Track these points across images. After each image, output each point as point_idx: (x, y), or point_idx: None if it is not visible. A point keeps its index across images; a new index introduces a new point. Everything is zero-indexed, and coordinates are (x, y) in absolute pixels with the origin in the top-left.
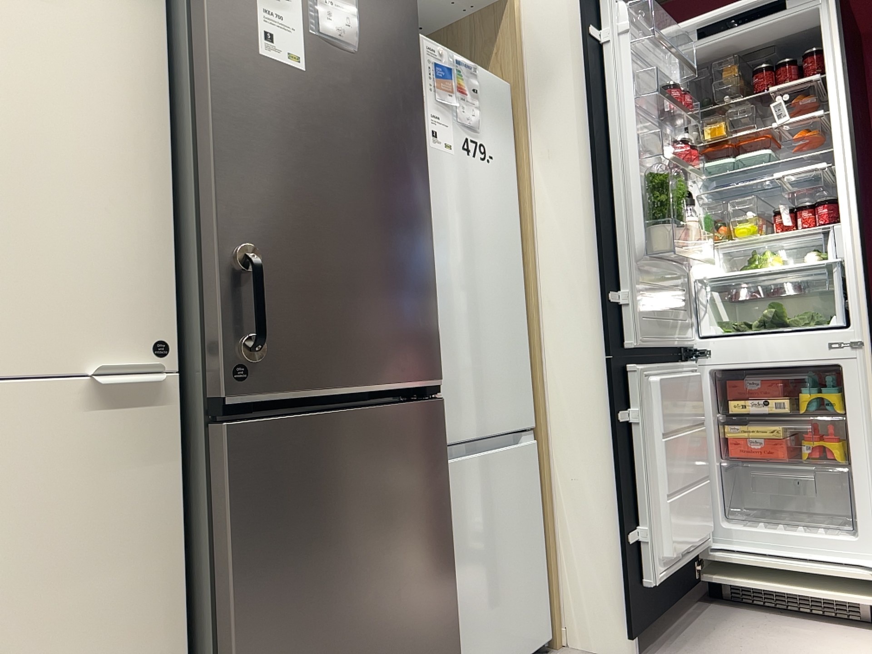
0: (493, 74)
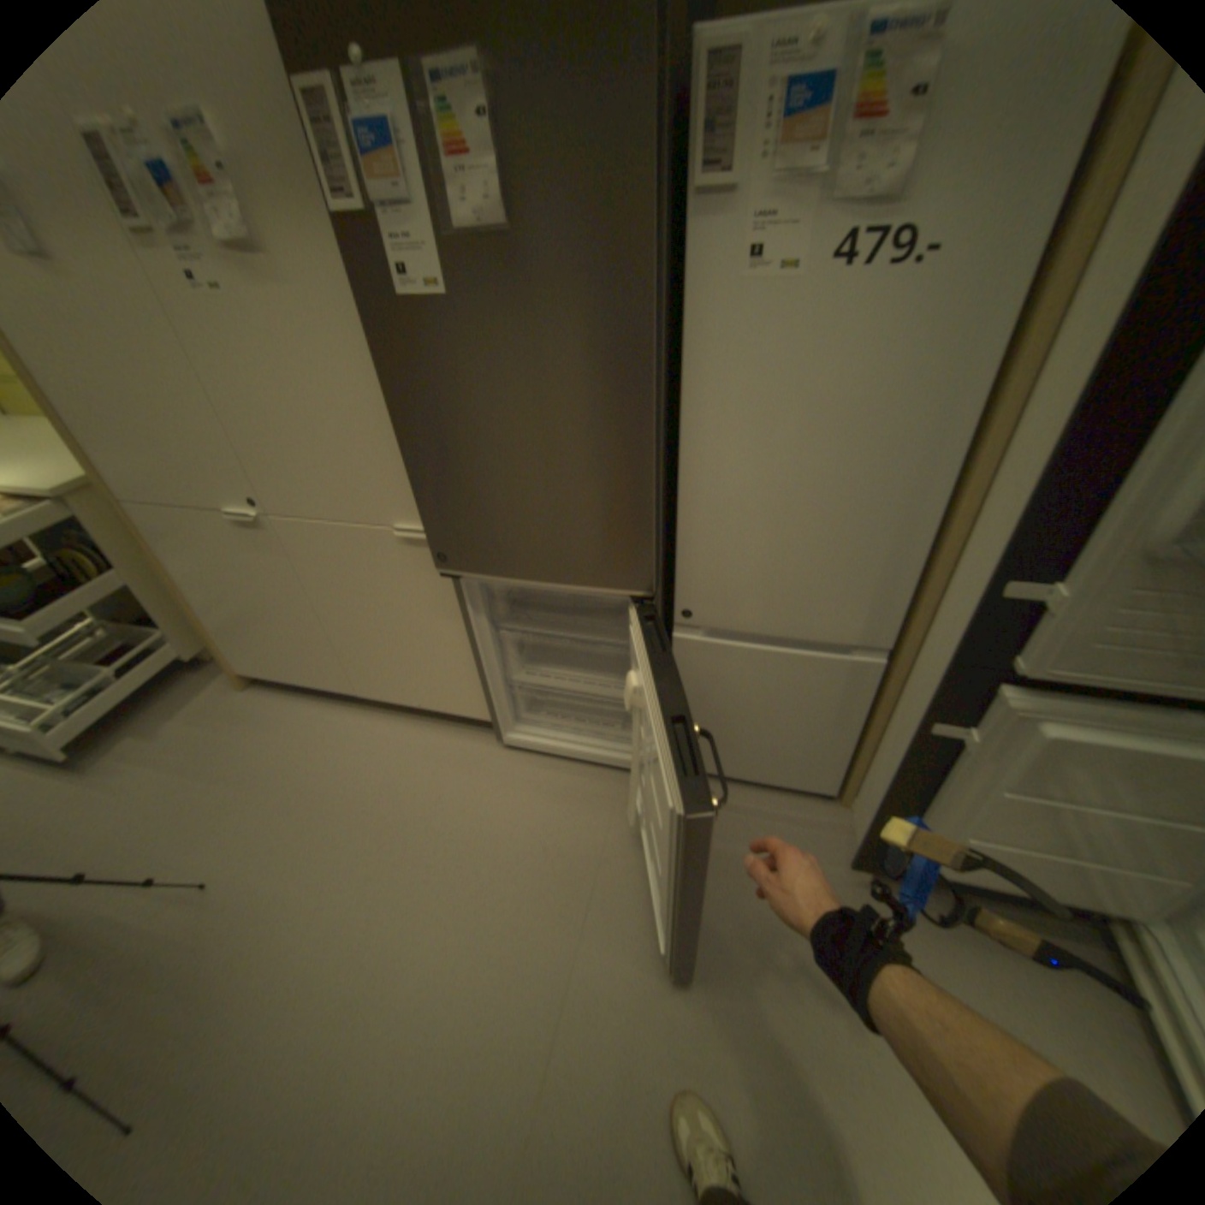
0: None
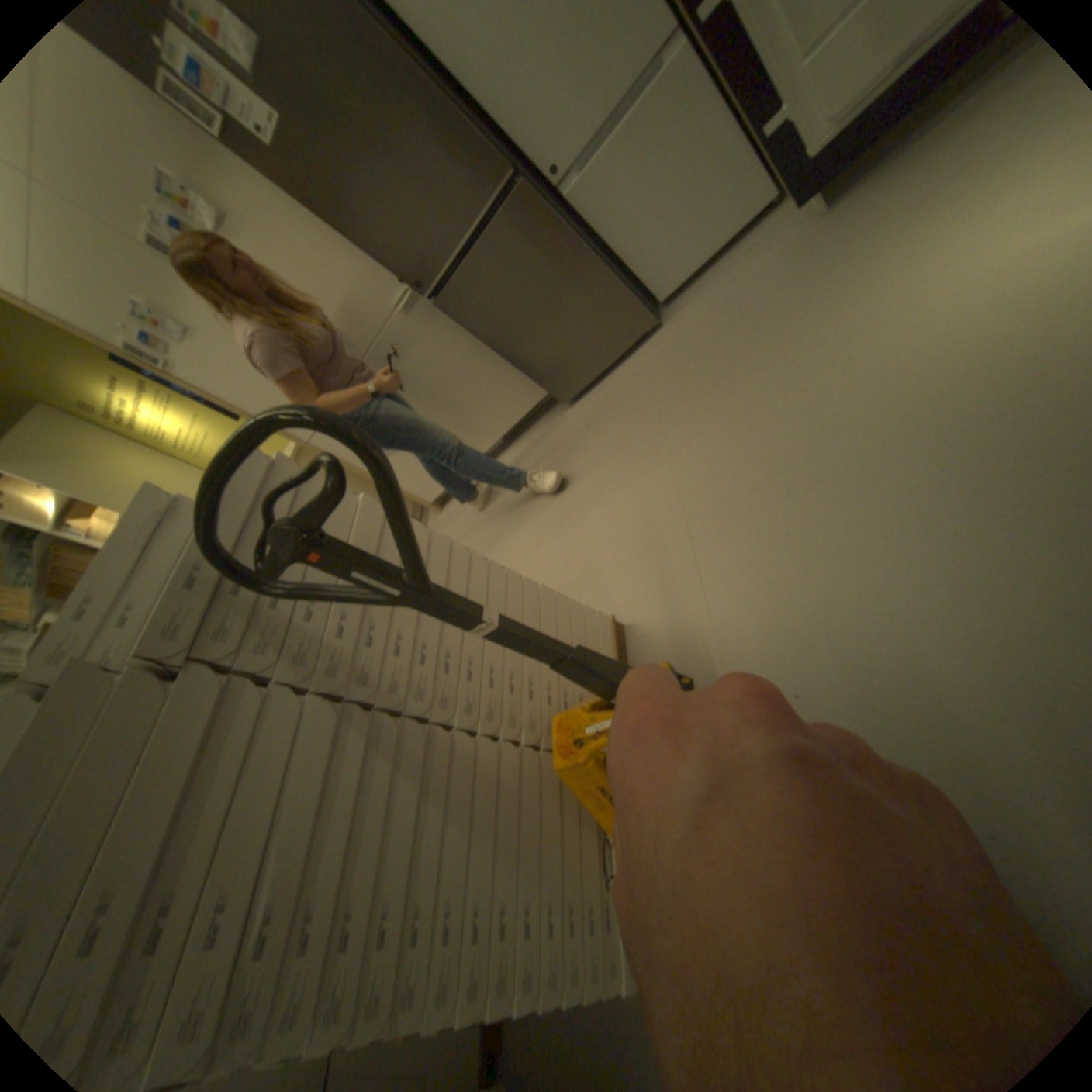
0: None
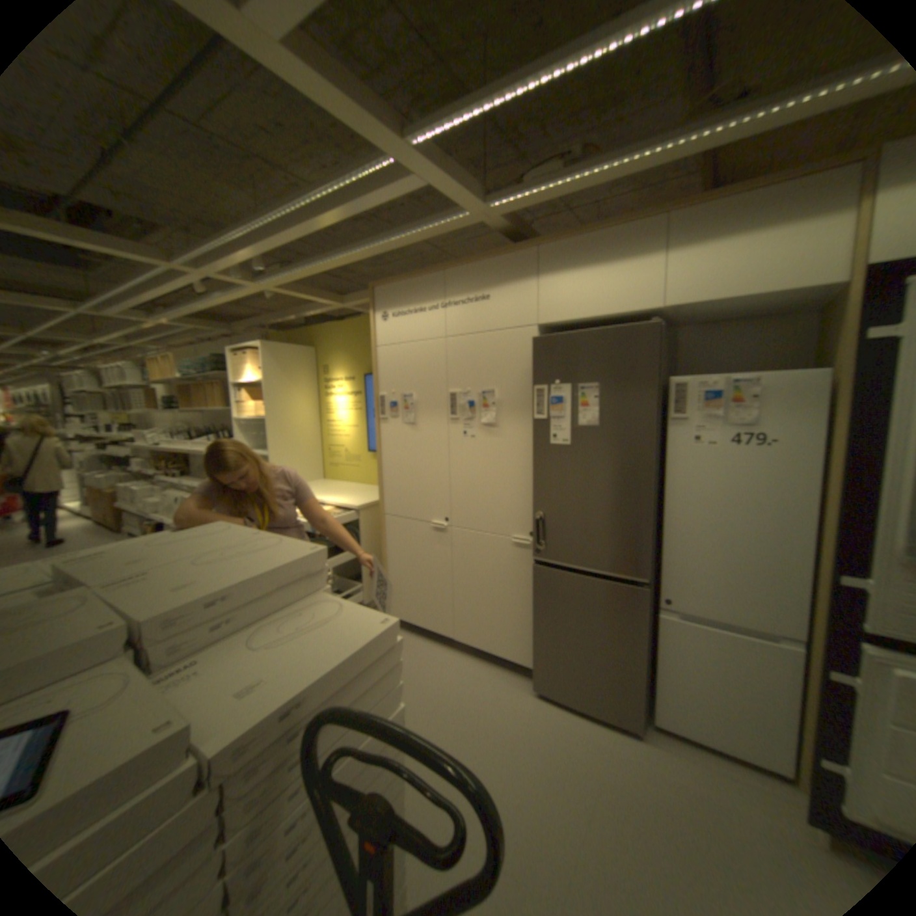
0: (795, 371)
